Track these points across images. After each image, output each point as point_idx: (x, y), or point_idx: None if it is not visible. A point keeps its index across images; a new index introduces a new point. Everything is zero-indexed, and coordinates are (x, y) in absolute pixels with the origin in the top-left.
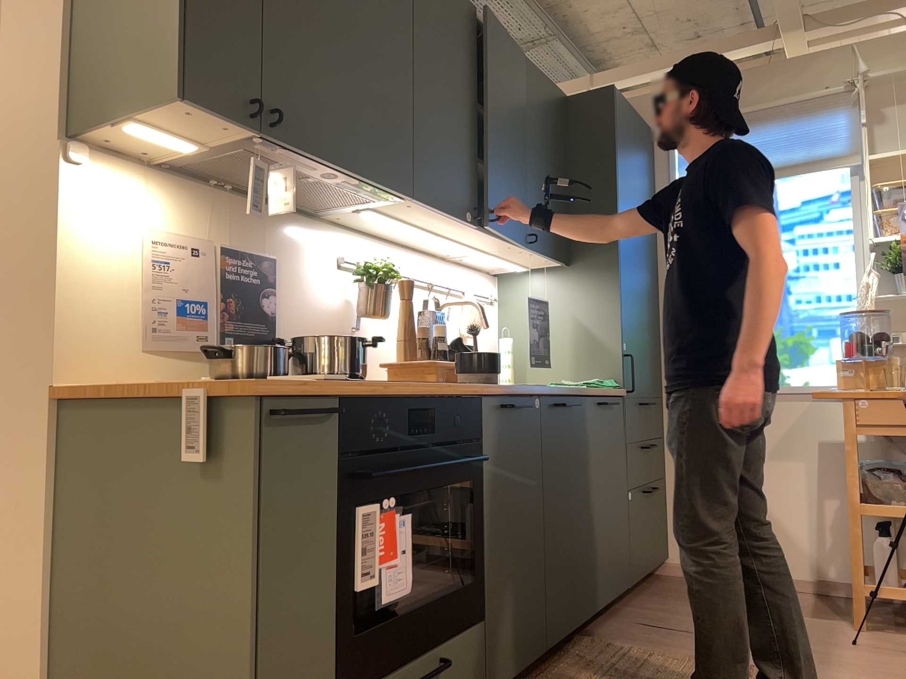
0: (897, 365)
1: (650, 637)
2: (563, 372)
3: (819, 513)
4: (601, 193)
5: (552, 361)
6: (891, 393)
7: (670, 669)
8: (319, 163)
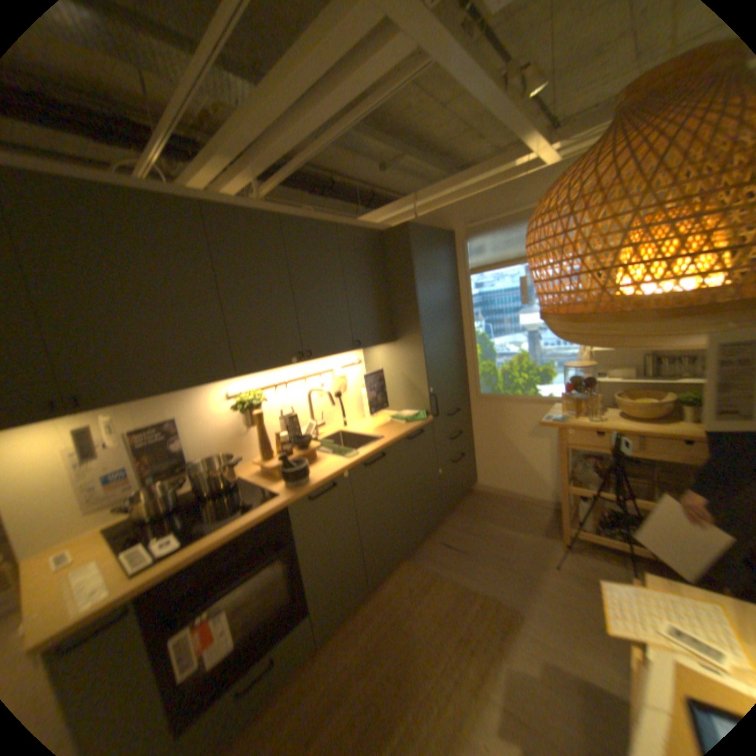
0: (599, 400)
1: (441, 559)
2: (398, 403)
3: (556, 468)
4: (407, 296)
5: (392, 396)
6: (588, 428)
7: (438, 597)
8: (140, 398)
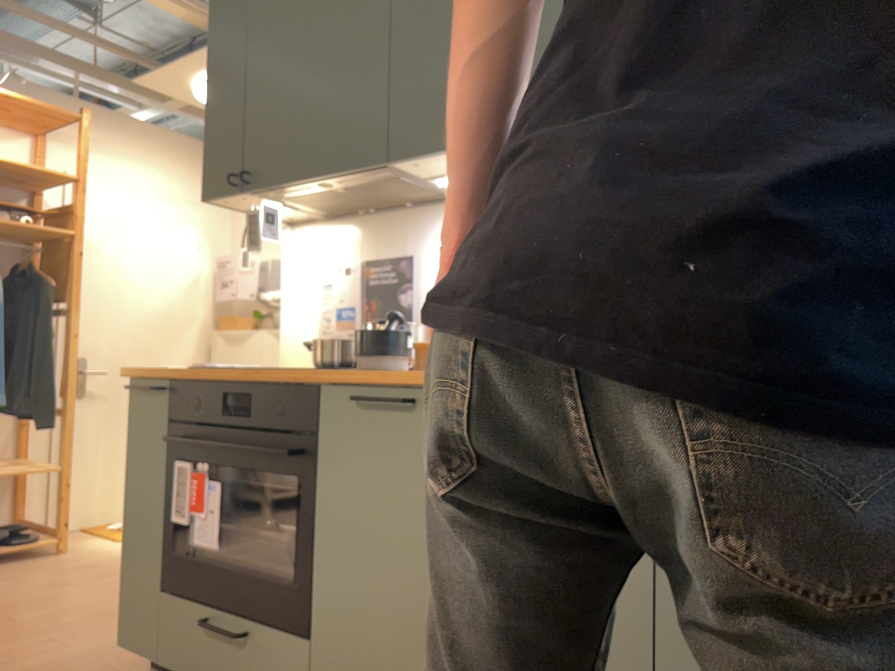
0: None
1: None
2: None
3: None
4: None
5: None
6: None
7: None
8: (296, 186)
